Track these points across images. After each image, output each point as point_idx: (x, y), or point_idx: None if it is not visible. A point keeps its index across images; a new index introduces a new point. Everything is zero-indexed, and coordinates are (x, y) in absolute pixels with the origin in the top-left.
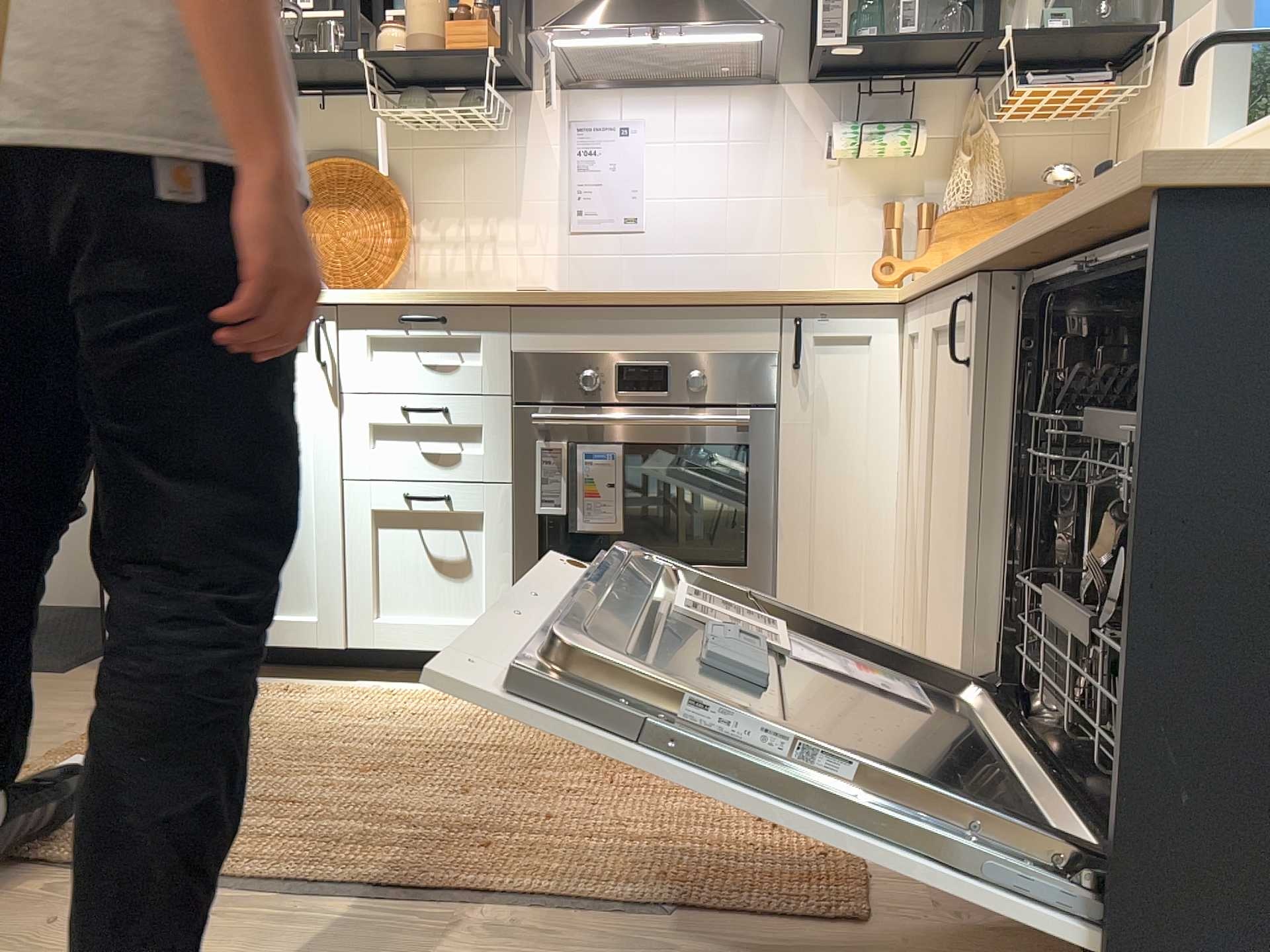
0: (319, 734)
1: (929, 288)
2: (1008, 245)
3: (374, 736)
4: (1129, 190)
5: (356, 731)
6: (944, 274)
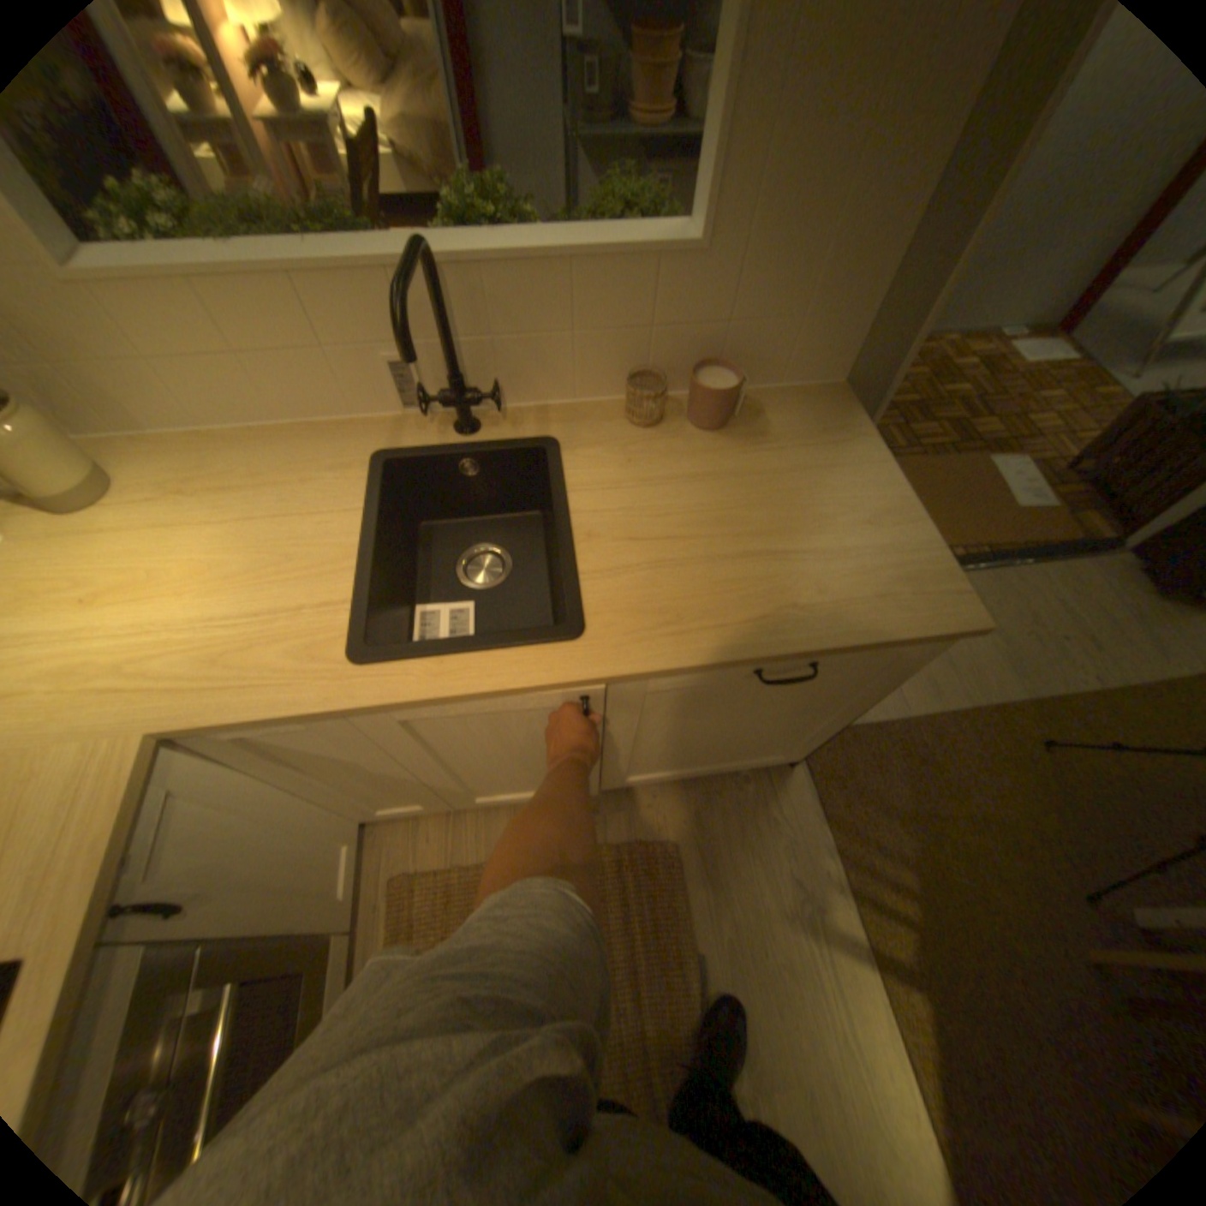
0: None
1: (352, 711)
2: (691, 664)
3: None
4: (922, 635)
5: None
6: (435, 696)
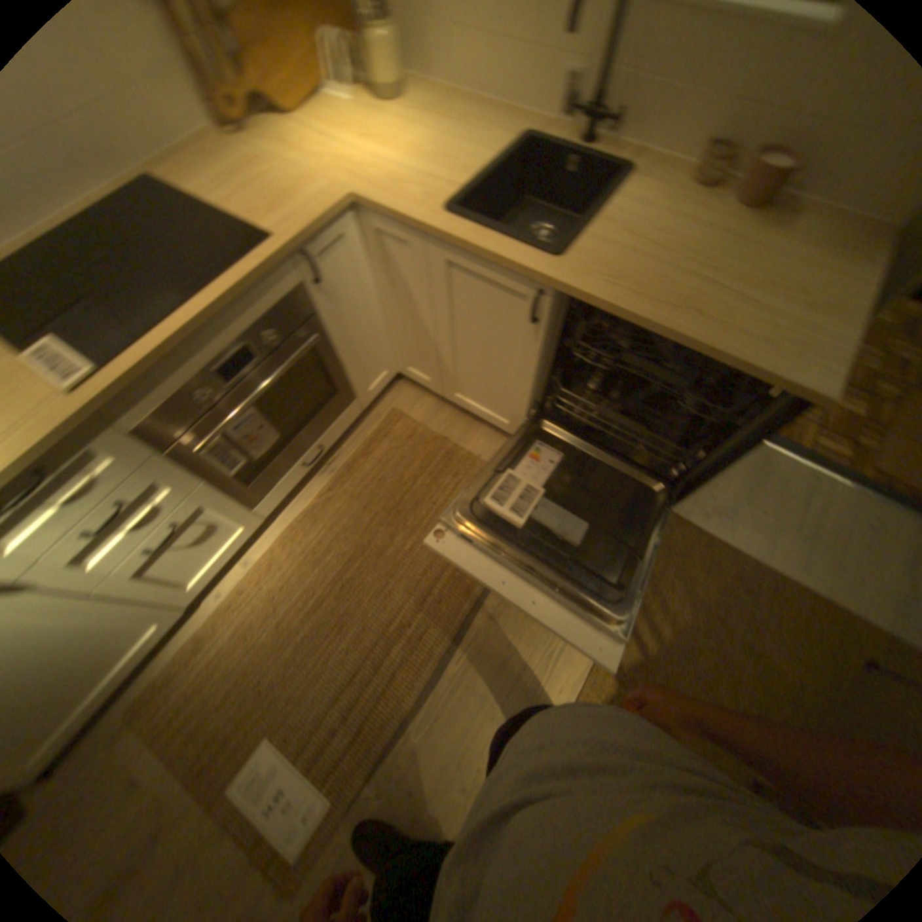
0: (270, 642)
1: (434, 233)
2: (607, 304)
3: (290, 614)
4: (775, 377)
5: (278, 622)
6: (471, 244)
